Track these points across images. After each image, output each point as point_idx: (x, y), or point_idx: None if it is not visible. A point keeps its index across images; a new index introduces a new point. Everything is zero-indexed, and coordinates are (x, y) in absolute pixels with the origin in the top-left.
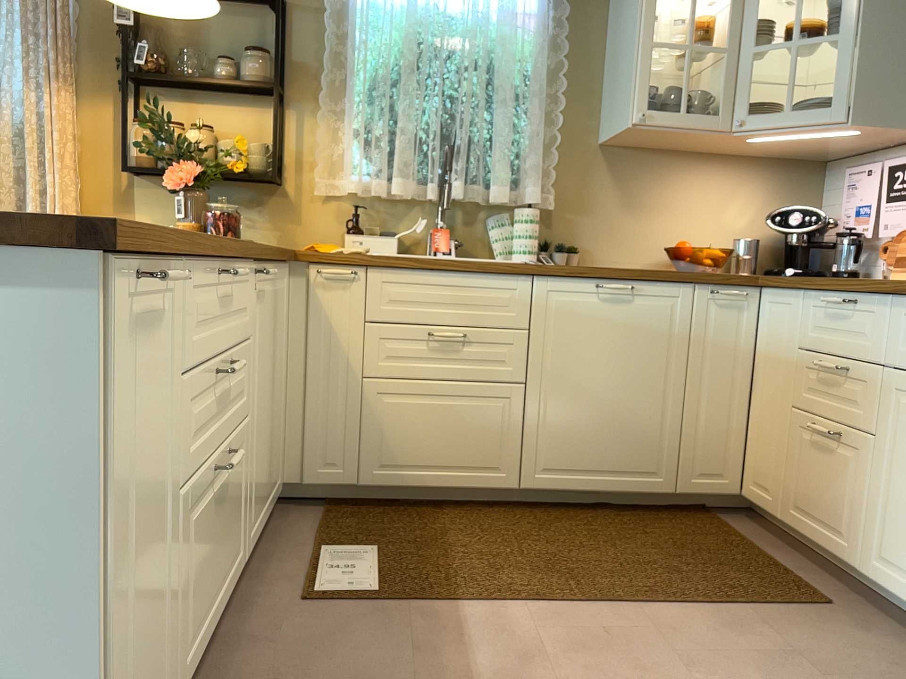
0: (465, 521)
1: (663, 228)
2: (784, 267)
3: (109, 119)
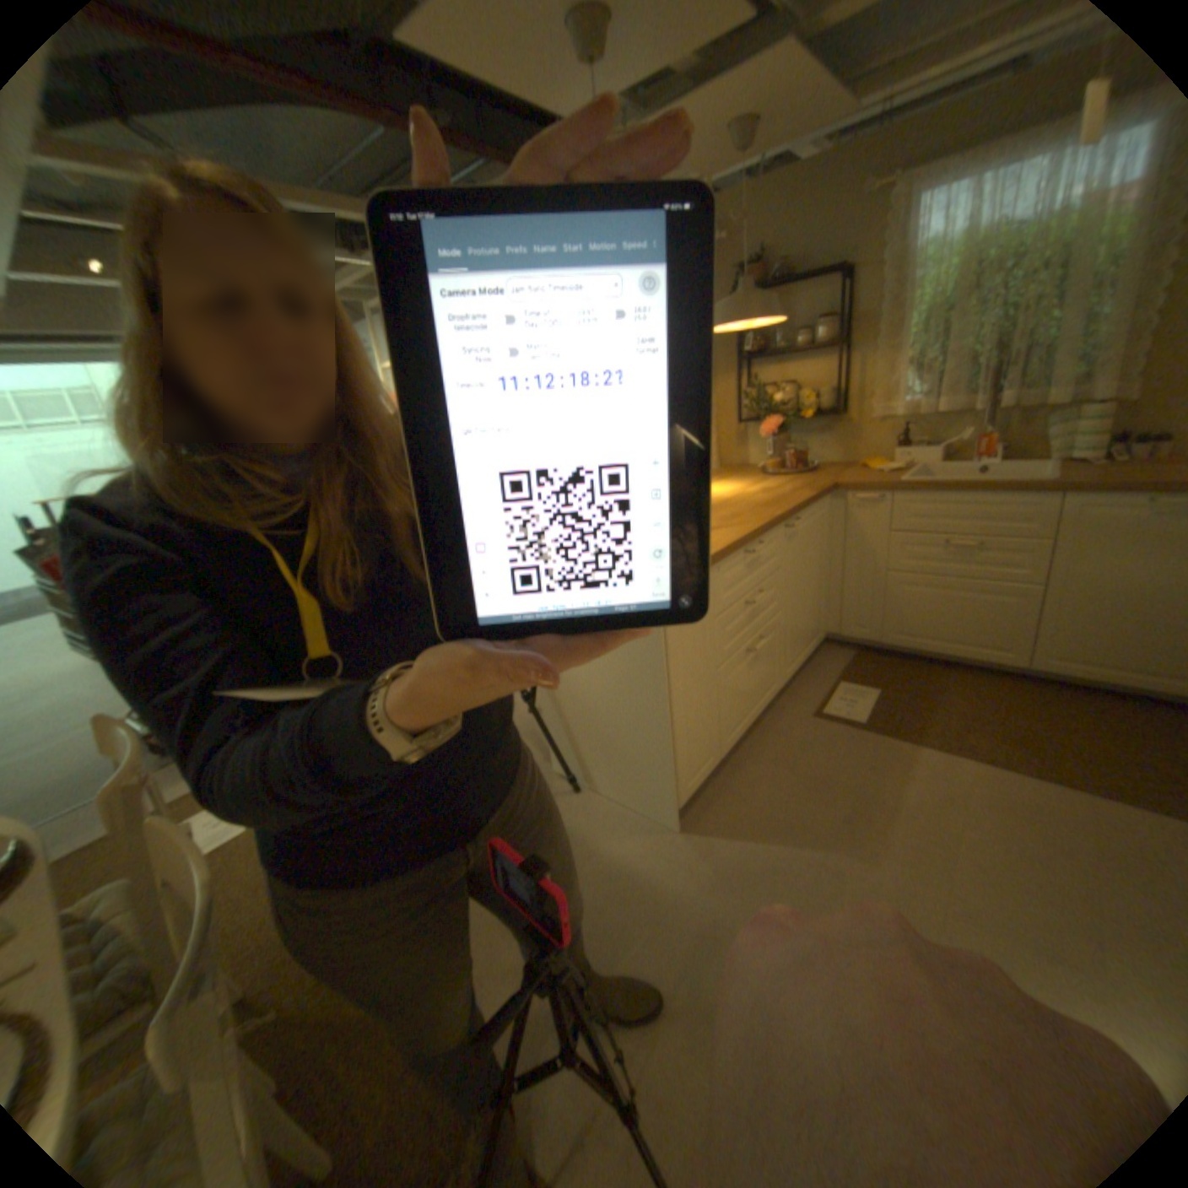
0: (969, 683)
1: None
2: None
3: (731, 384)
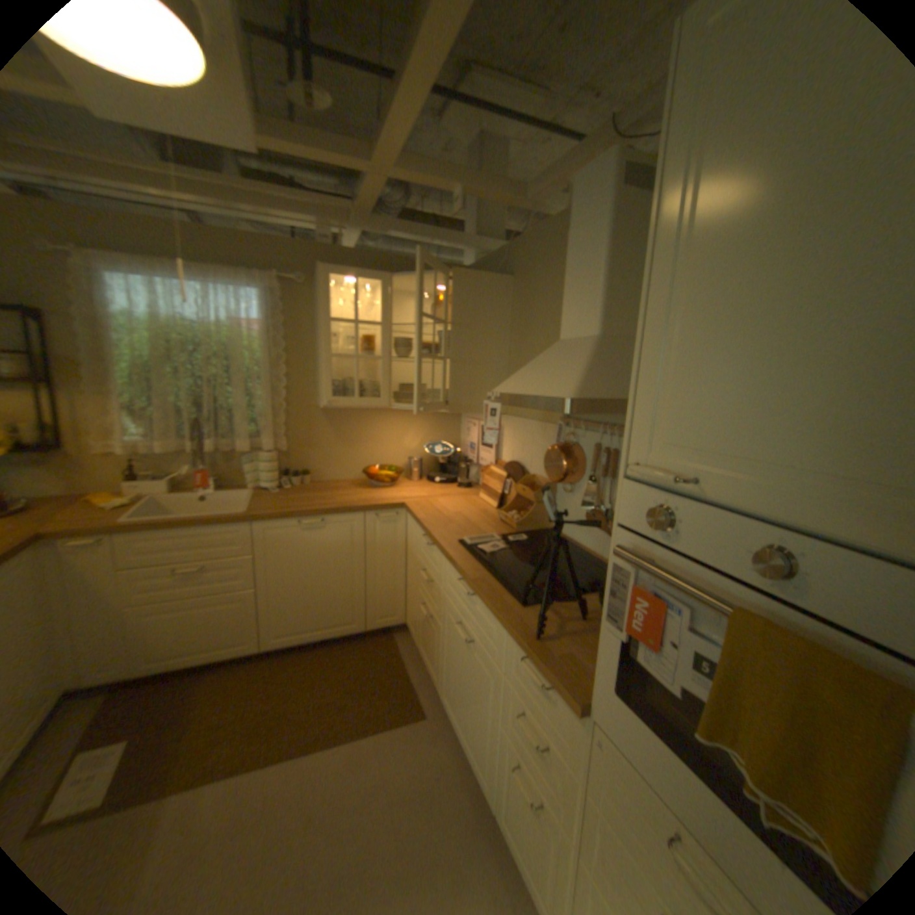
0: (217, 685)
1: (366, 454)
2: (433, 479)
3: None
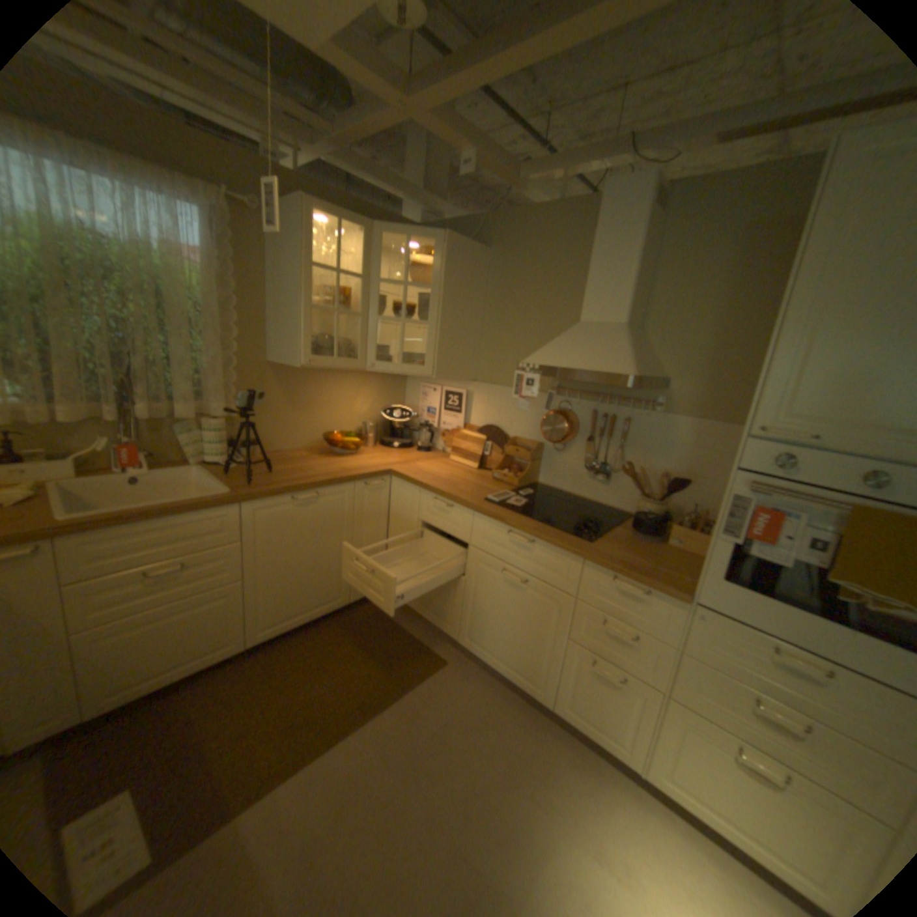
0: (204, 698)
1: (316, 419)
2: (392, 444)
3: None
